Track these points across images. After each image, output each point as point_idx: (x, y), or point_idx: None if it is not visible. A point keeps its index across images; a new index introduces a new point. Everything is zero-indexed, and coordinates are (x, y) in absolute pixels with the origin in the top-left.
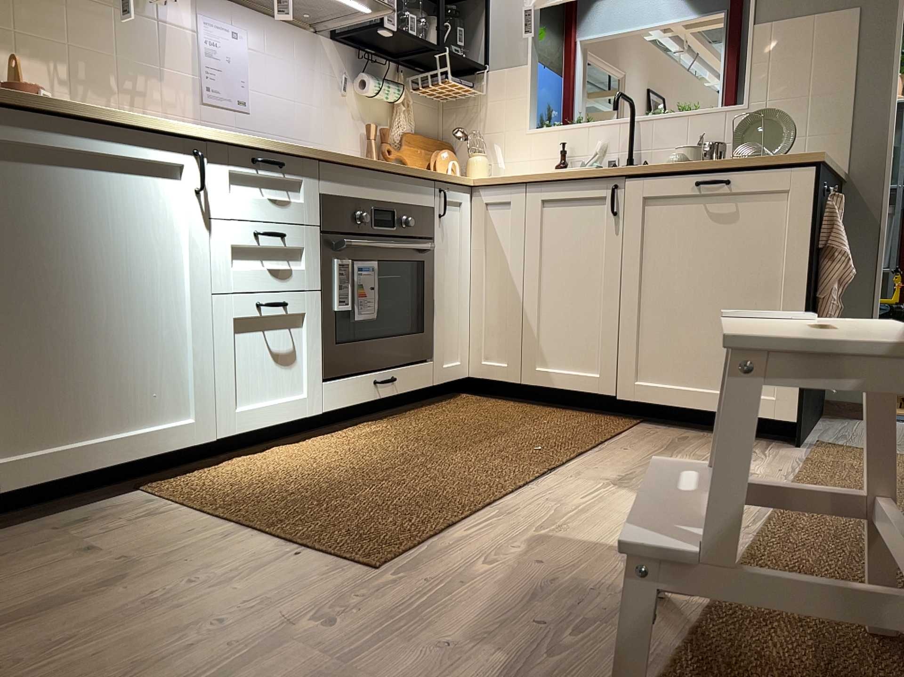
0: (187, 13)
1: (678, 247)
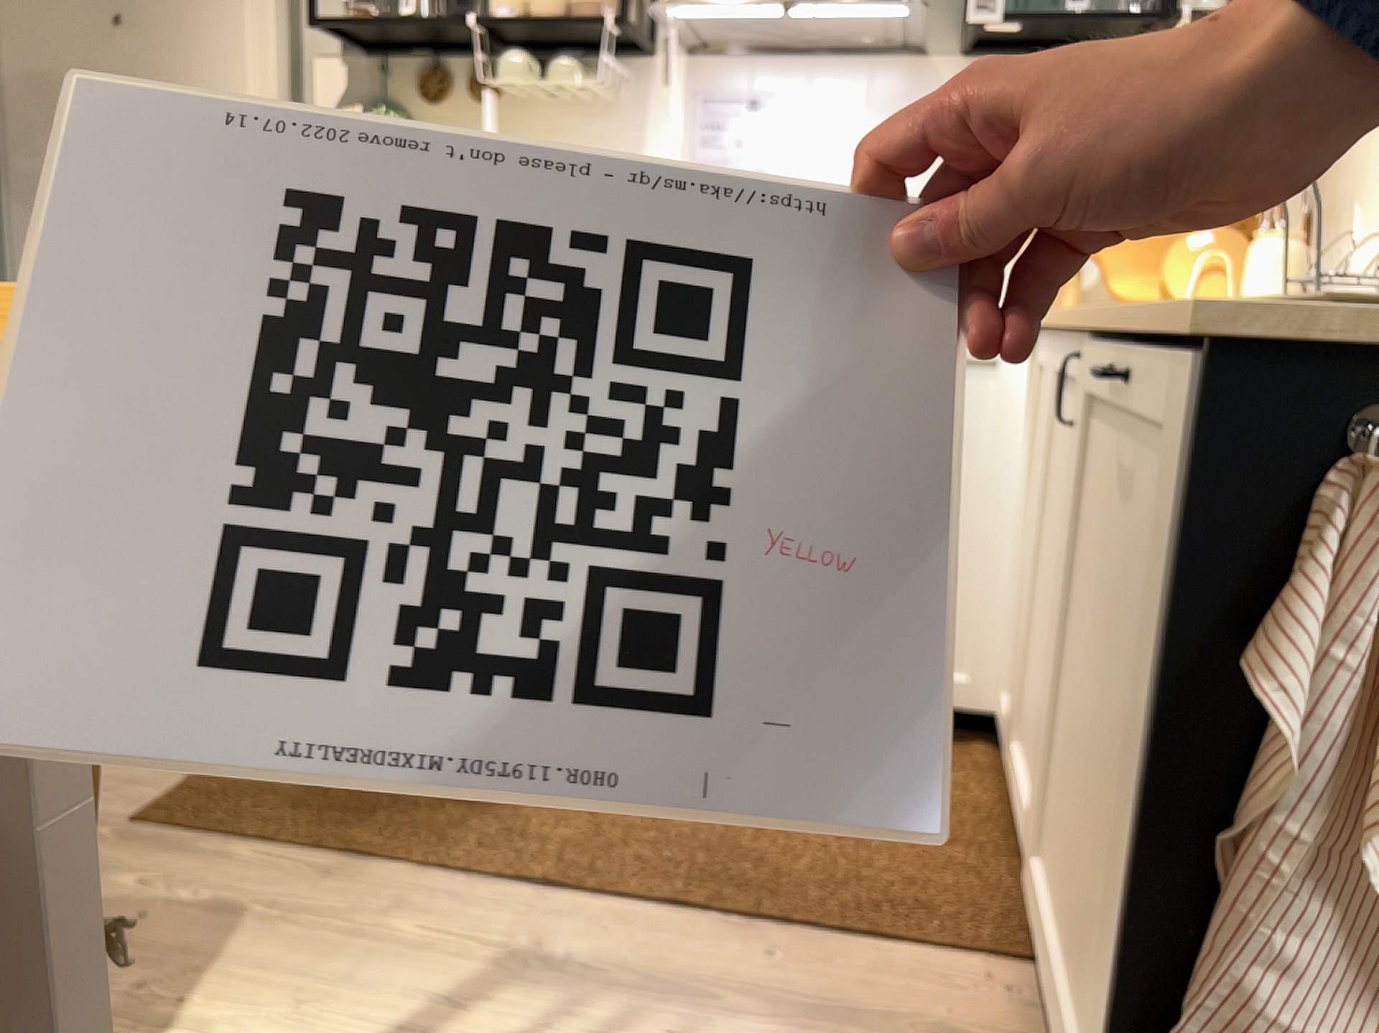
0: (673, 96)
1: (1095, 554)
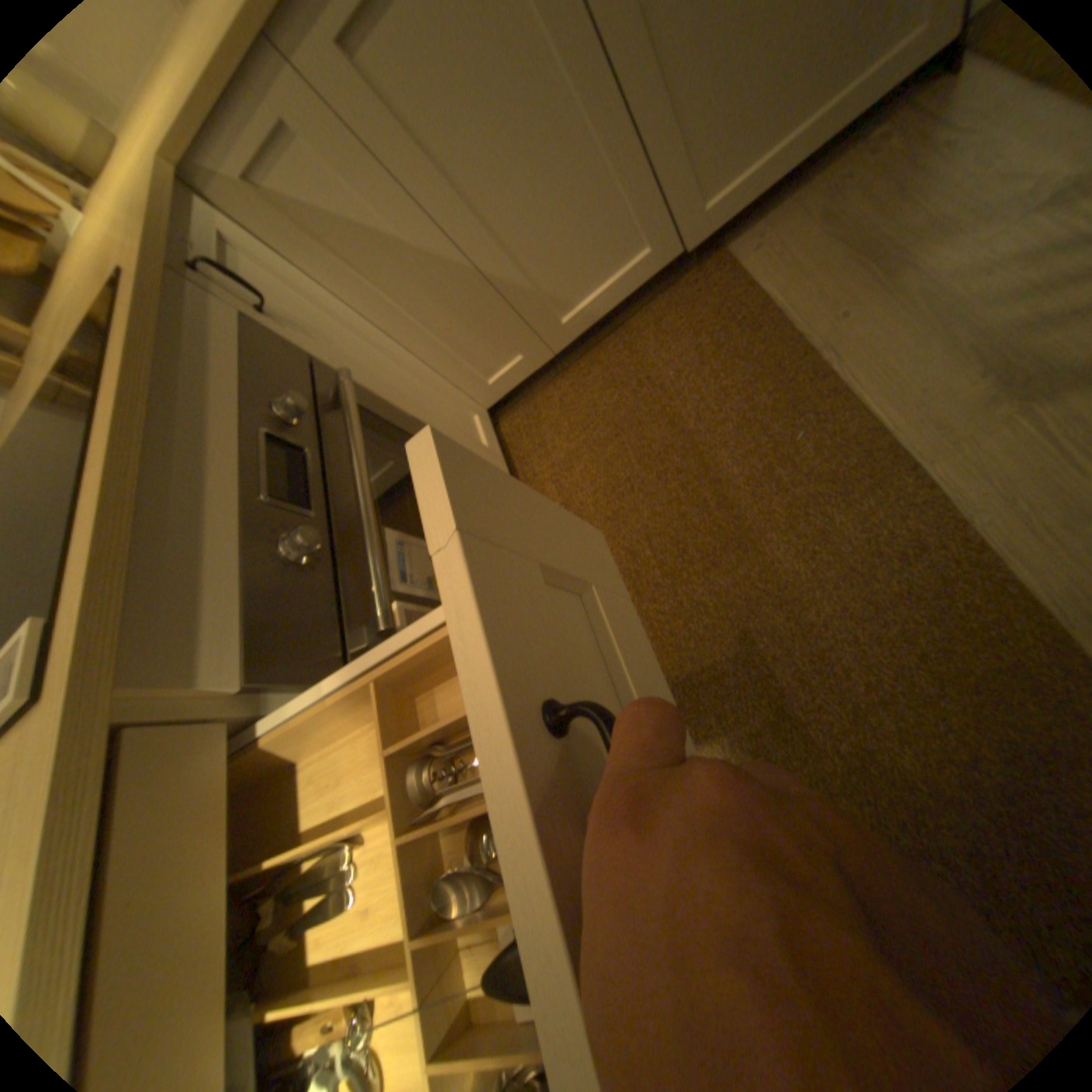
0: None
1: None
